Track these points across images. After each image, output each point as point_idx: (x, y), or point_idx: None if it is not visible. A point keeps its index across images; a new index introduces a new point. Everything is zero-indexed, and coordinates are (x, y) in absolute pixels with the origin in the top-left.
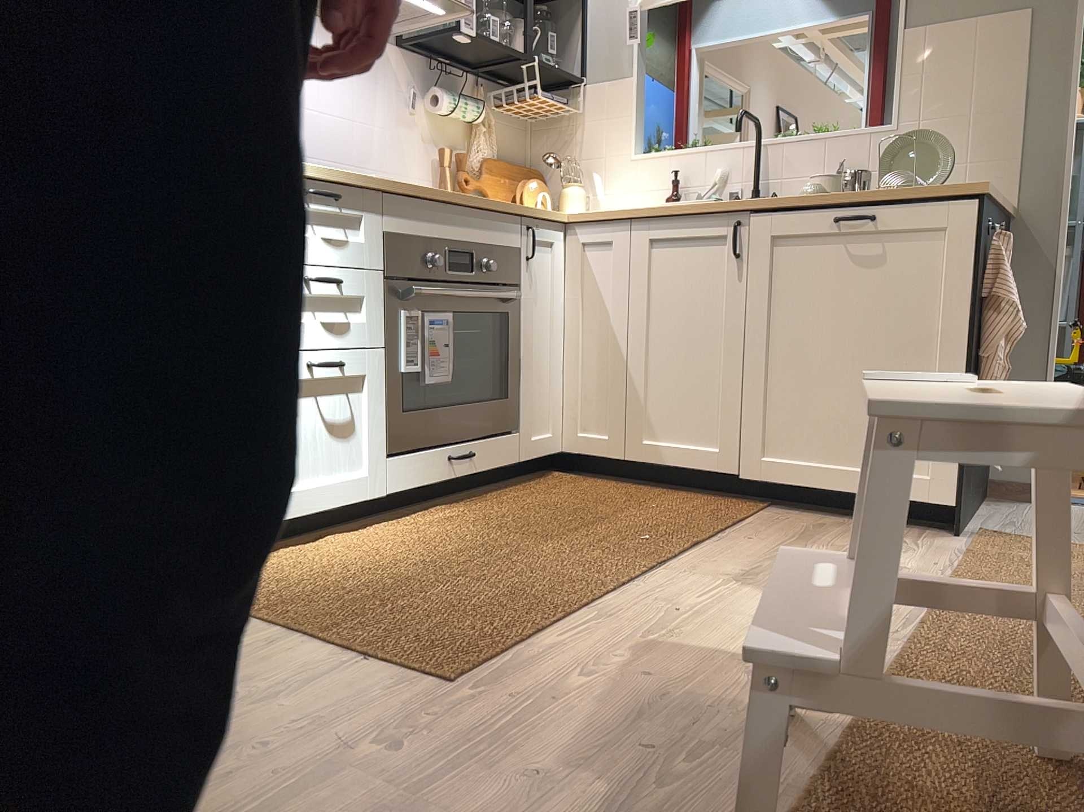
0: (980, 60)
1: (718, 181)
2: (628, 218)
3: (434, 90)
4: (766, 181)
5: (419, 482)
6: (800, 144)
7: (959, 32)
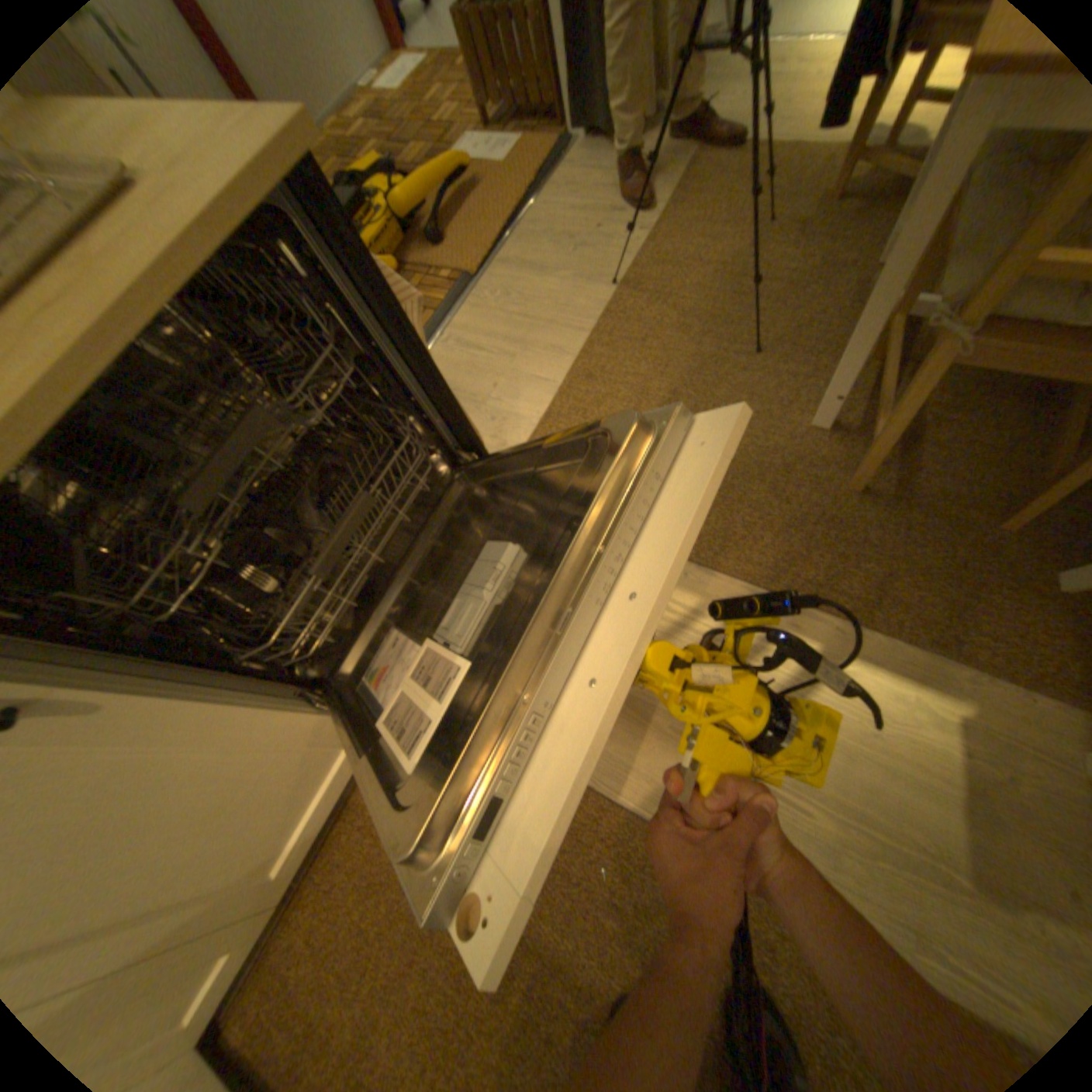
0: None
1: None
2: None
3: None
4: None
5: None
6: None
7: None
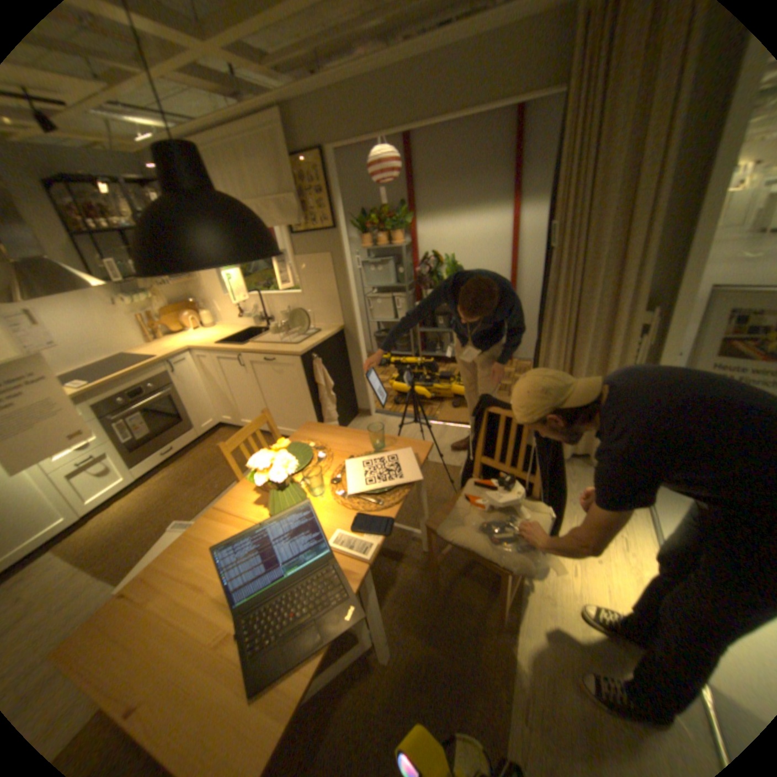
0: (321, 270)
1: (255, 307)
2: (207, 349)
3: (117, 297)
4: (270, 308)
5: (149, 469)
6: (276, 296)
7: (312, 258)
